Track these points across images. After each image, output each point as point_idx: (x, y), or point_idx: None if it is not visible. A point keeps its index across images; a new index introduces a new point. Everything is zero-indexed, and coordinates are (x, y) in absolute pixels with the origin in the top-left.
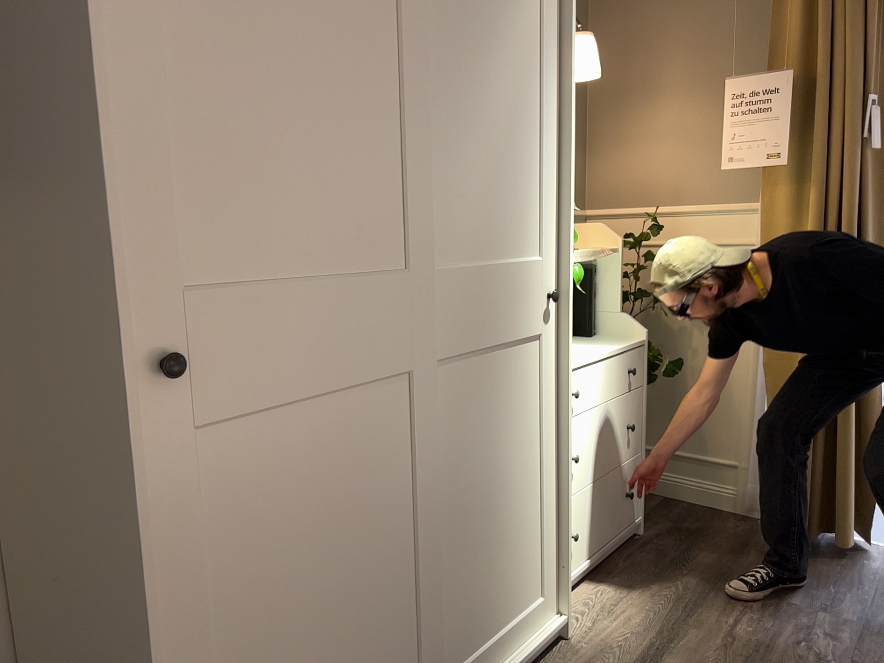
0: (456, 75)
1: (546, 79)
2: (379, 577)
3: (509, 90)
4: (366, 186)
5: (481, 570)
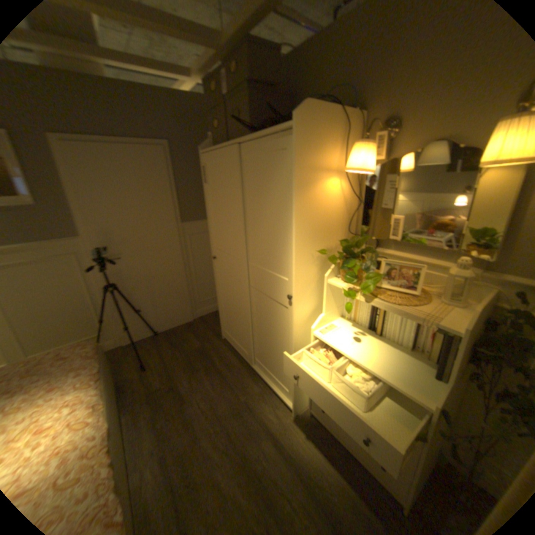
0: (253, 207)
1: (289, 203)
2: (238, 318)
3: (272, 210)
4: (231, 237)
5: (265, 352)
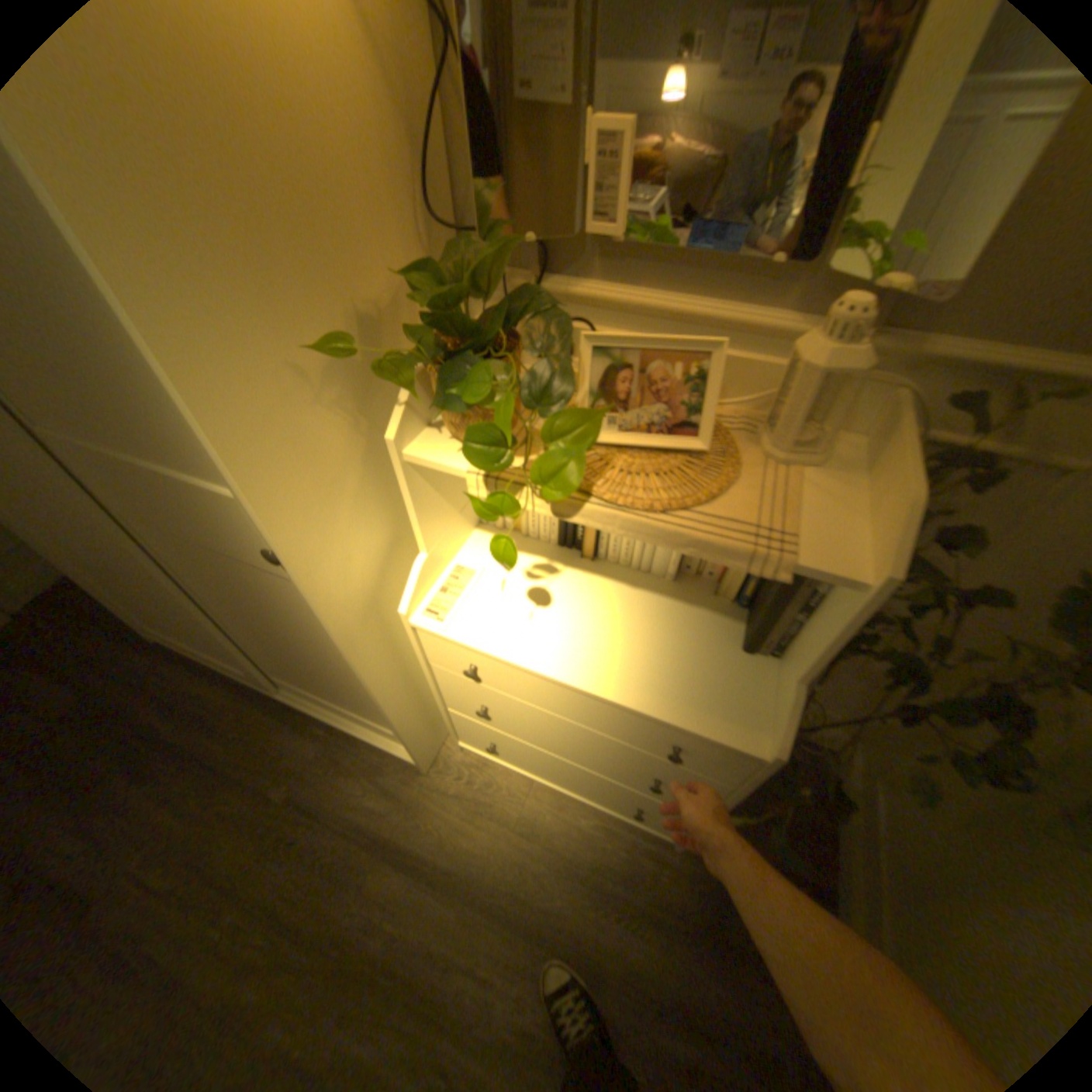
0: None
1: None
2: (153, 601)
3: None
4: None
5: (292, 669)
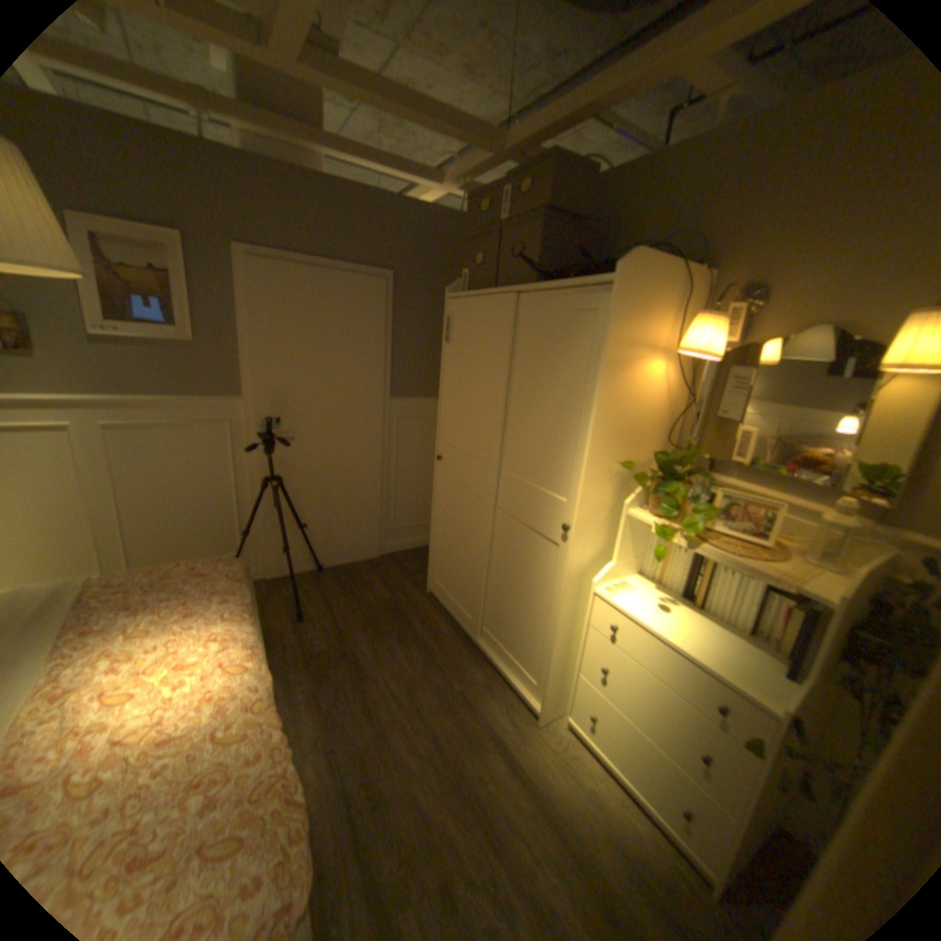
0: (525, 388)
1: (589, 387)
2: (465, 557)
3: (558, 395)
4: (478, 428)
5: (505, 617)
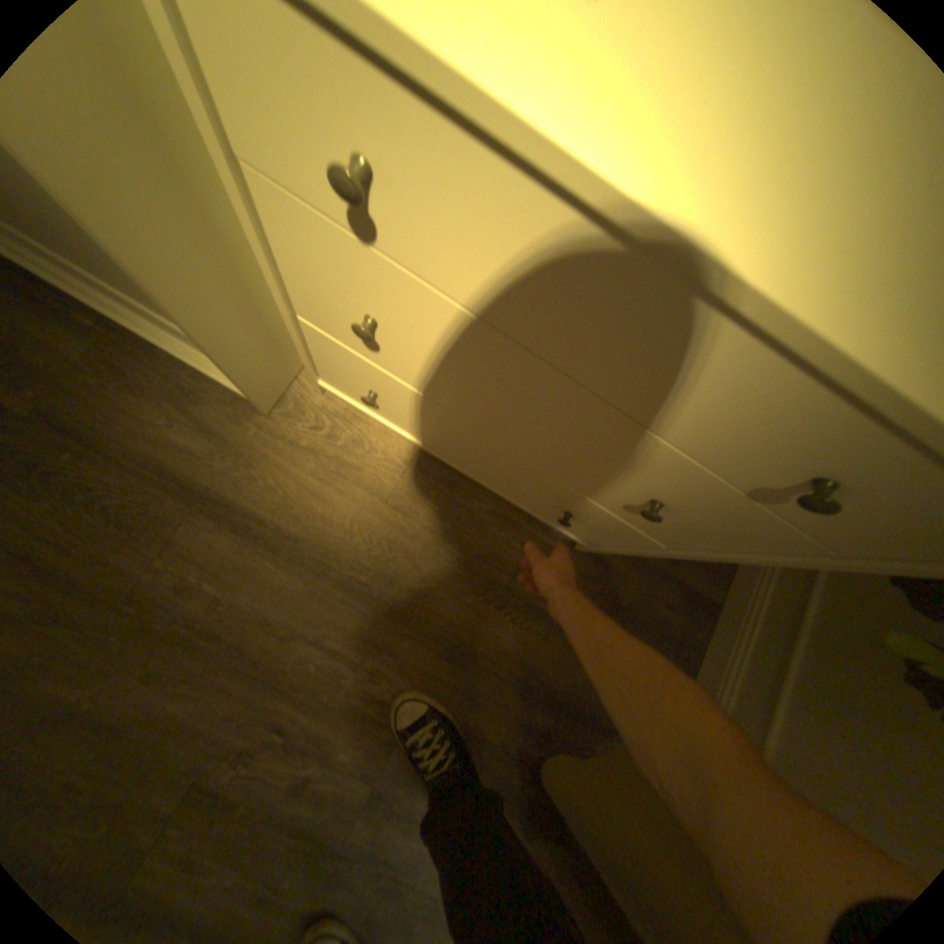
0: None
1: None
2: None
3: None
4: None
5: None
